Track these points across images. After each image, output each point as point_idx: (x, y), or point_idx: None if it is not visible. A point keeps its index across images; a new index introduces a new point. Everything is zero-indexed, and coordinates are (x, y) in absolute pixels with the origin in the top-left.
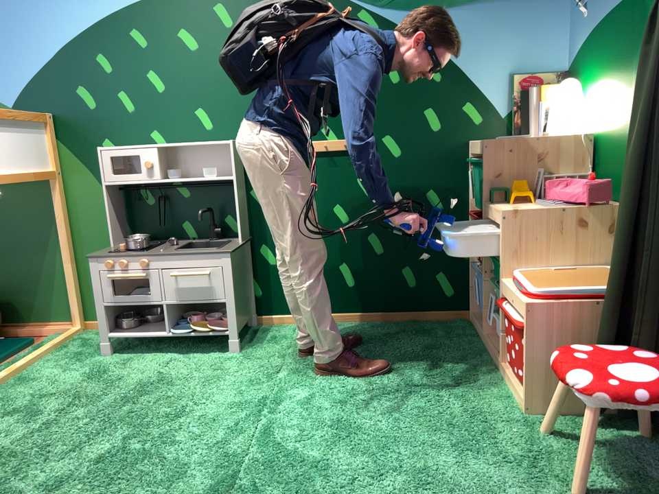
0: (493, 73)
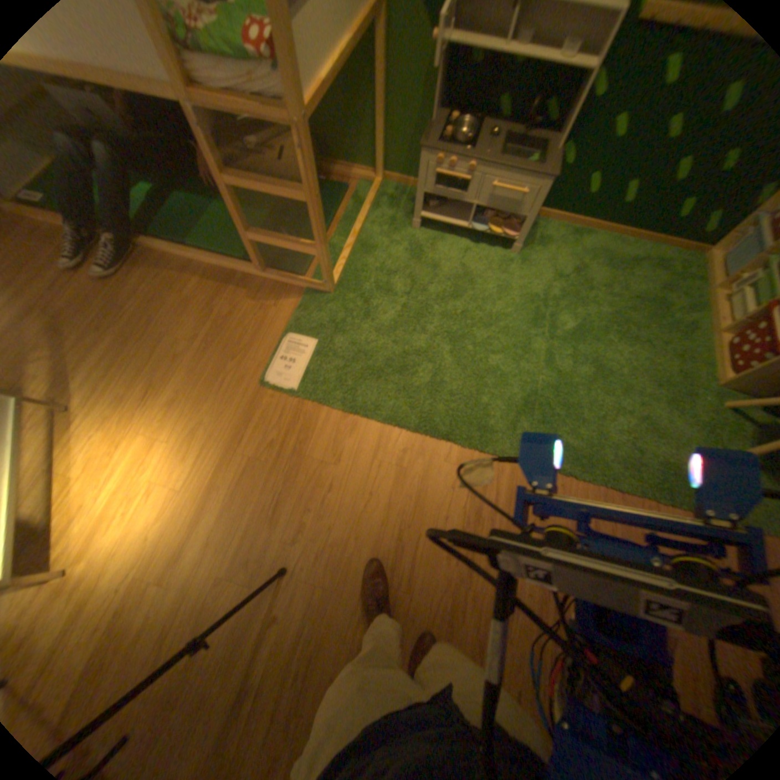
0: None
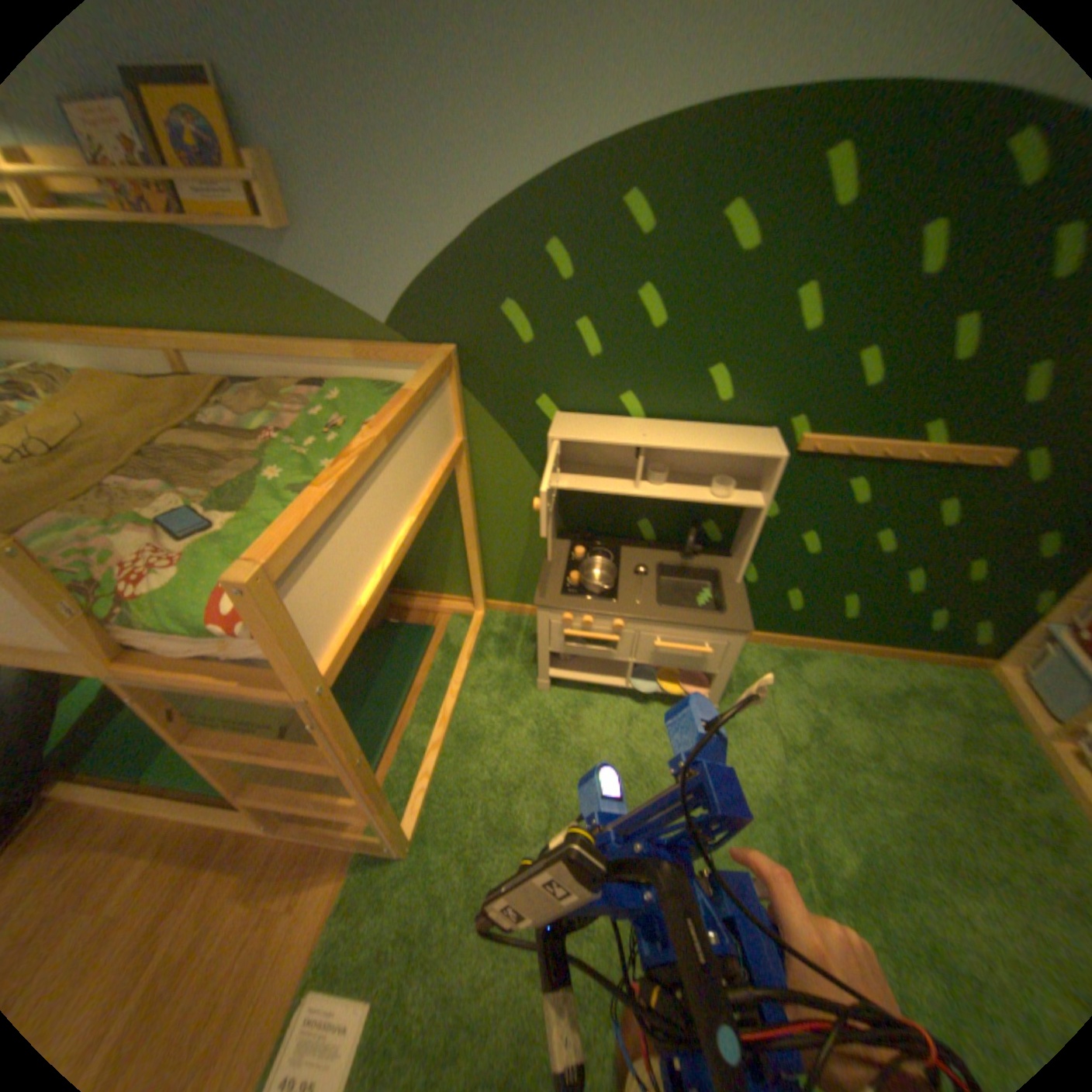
0: None
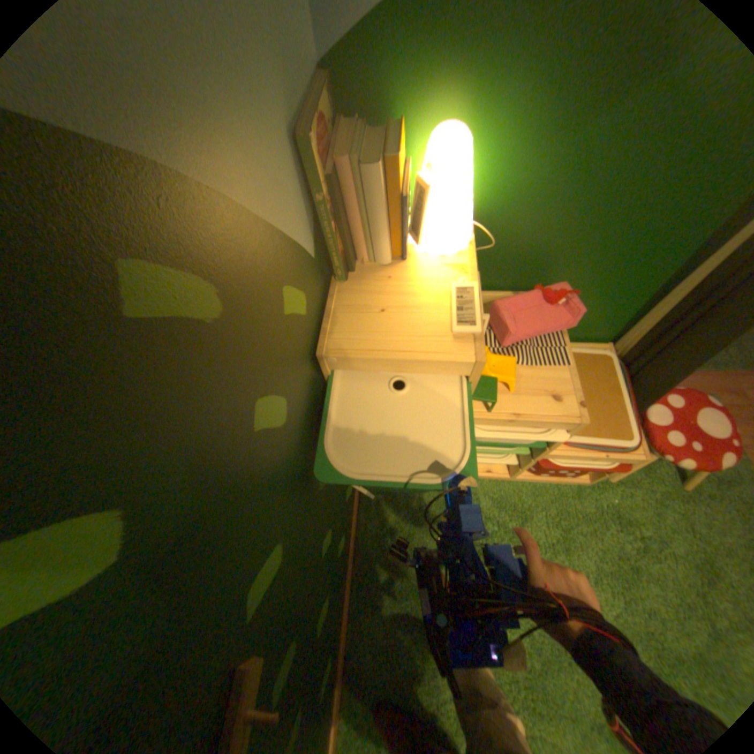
0: (281, 149)
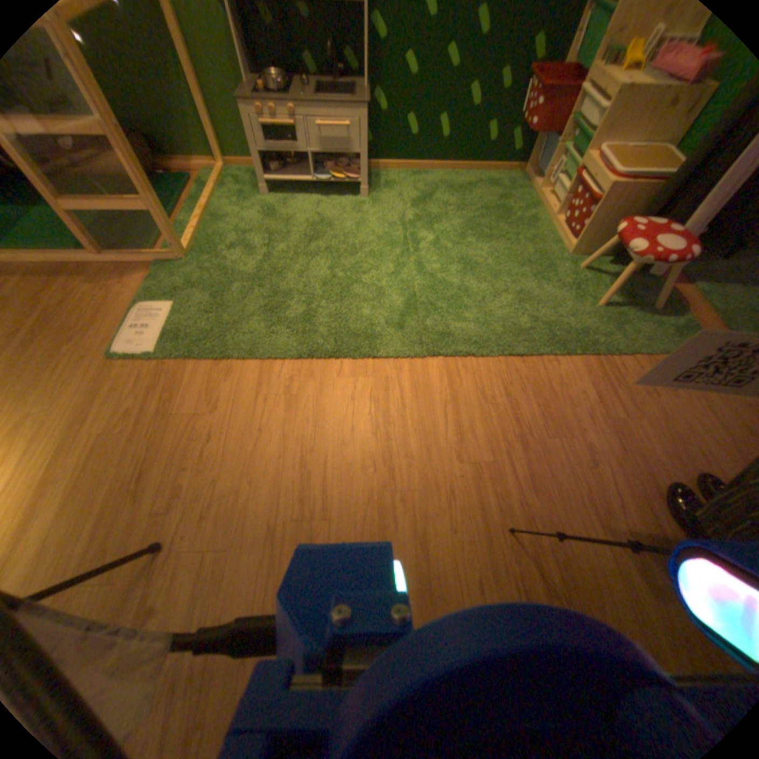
0: None
